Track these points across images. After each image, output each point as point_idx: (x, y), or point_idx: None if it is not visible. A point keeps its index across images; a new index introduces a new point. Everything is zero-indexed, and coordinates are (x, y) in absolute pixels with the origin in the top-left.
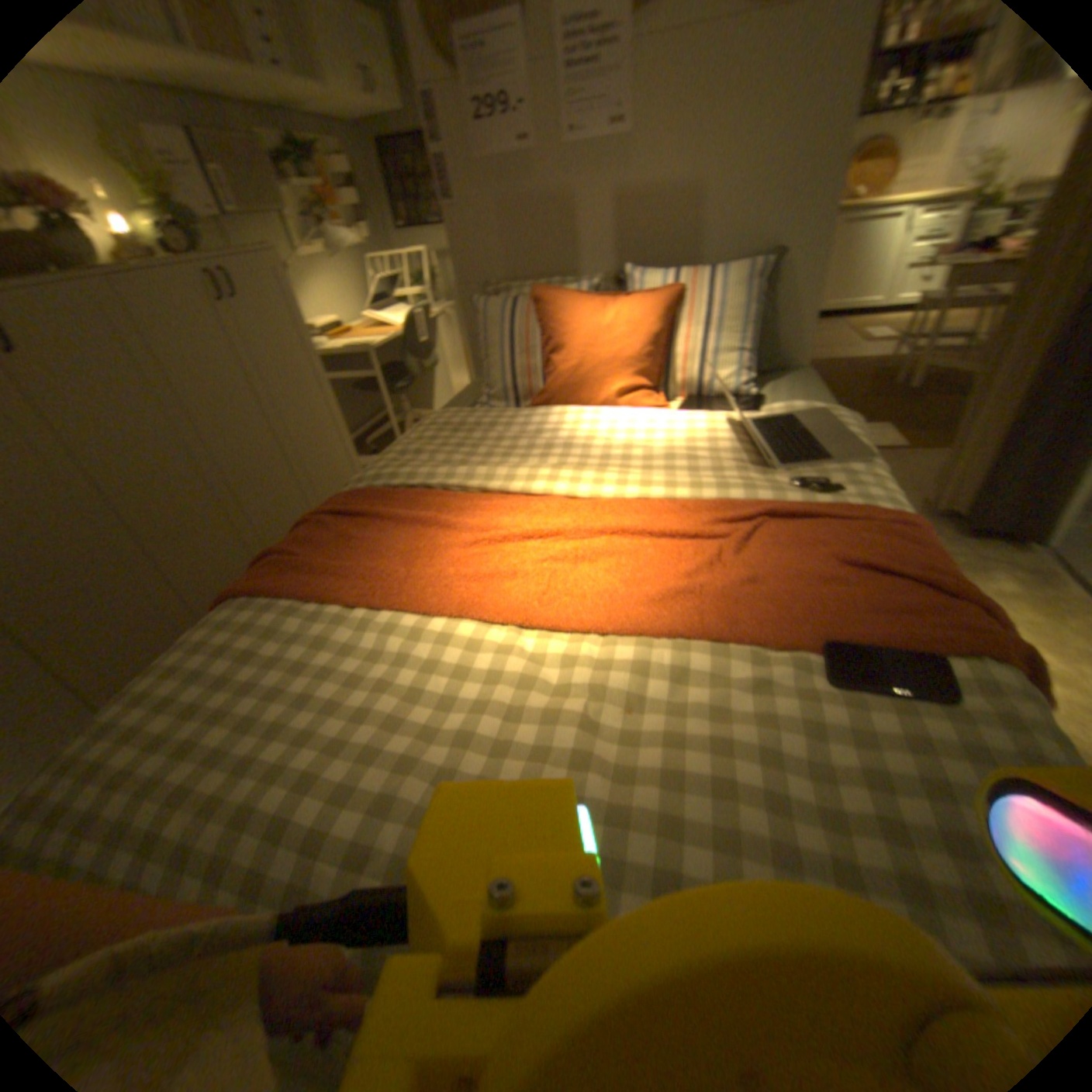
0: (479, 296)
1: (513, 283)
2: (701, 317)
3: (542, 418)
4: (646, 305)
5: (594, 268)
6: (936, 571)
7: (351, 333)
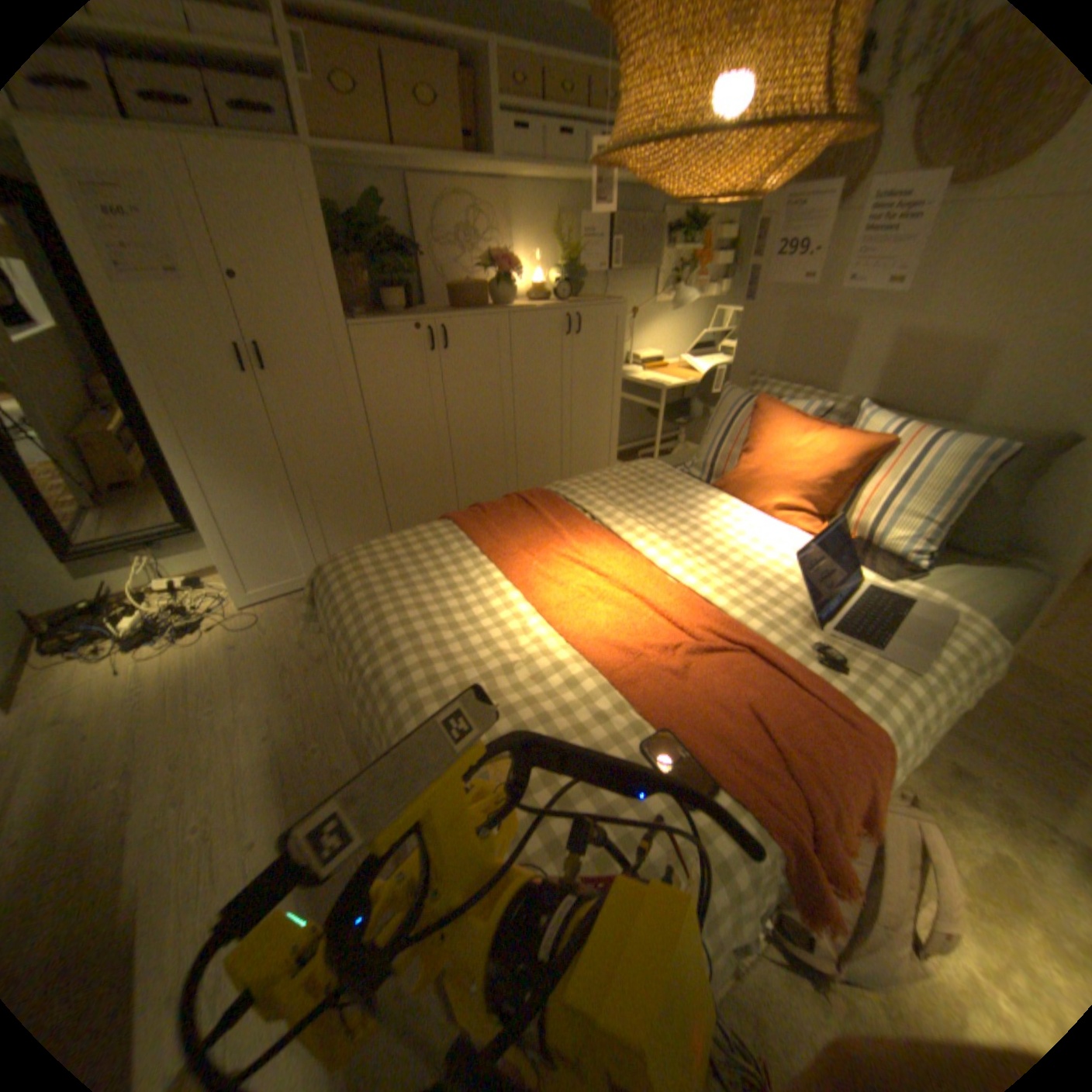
0: (730, 388)
1: (772, 384)
2: (900, 478)
3: (705, 502)
4: (843, 448)
5: (853, 393)
6: (808, 762)
7: (664, 373)
